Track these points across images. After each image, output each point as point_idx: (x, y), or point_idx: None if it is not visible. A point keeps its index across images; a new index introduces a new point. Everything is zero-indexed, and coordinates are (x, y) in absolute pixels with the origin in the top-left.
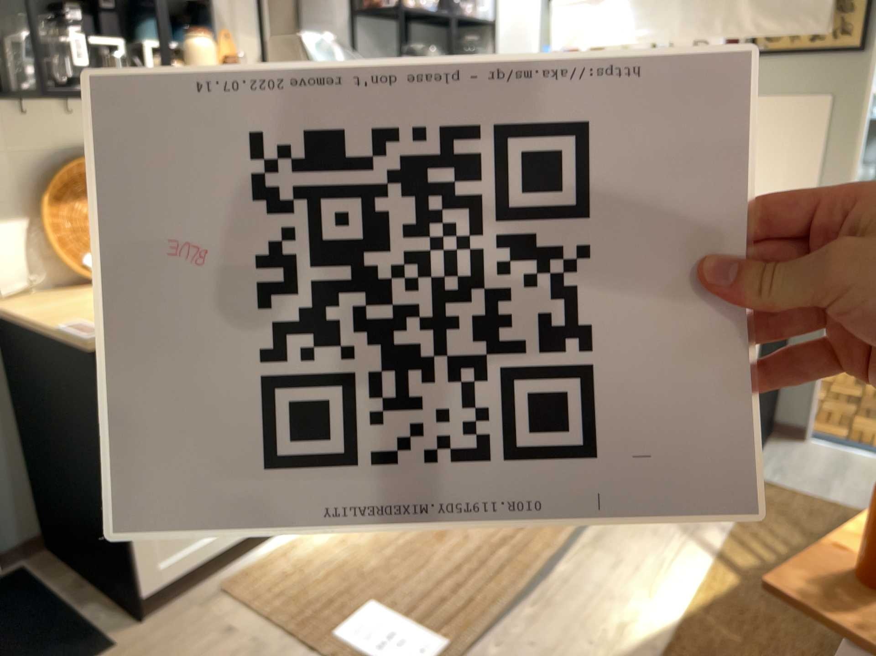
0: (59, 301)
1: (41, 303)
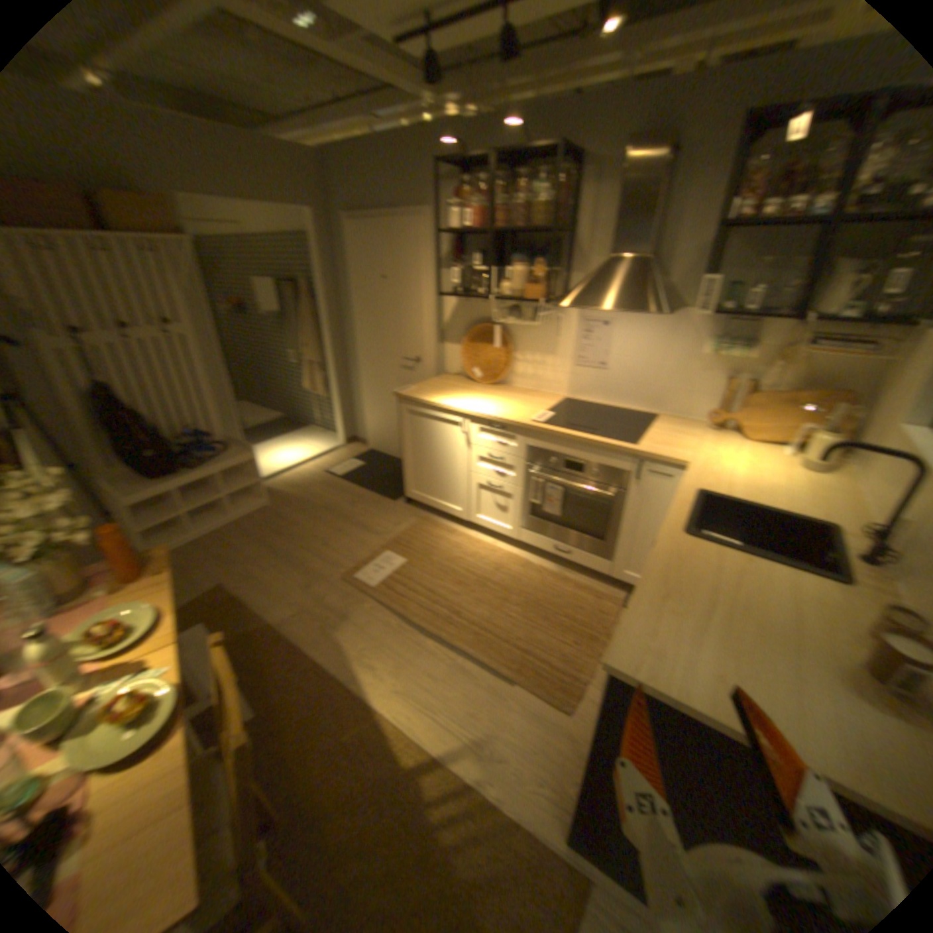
0: (447, 381)
1: (443, 380)
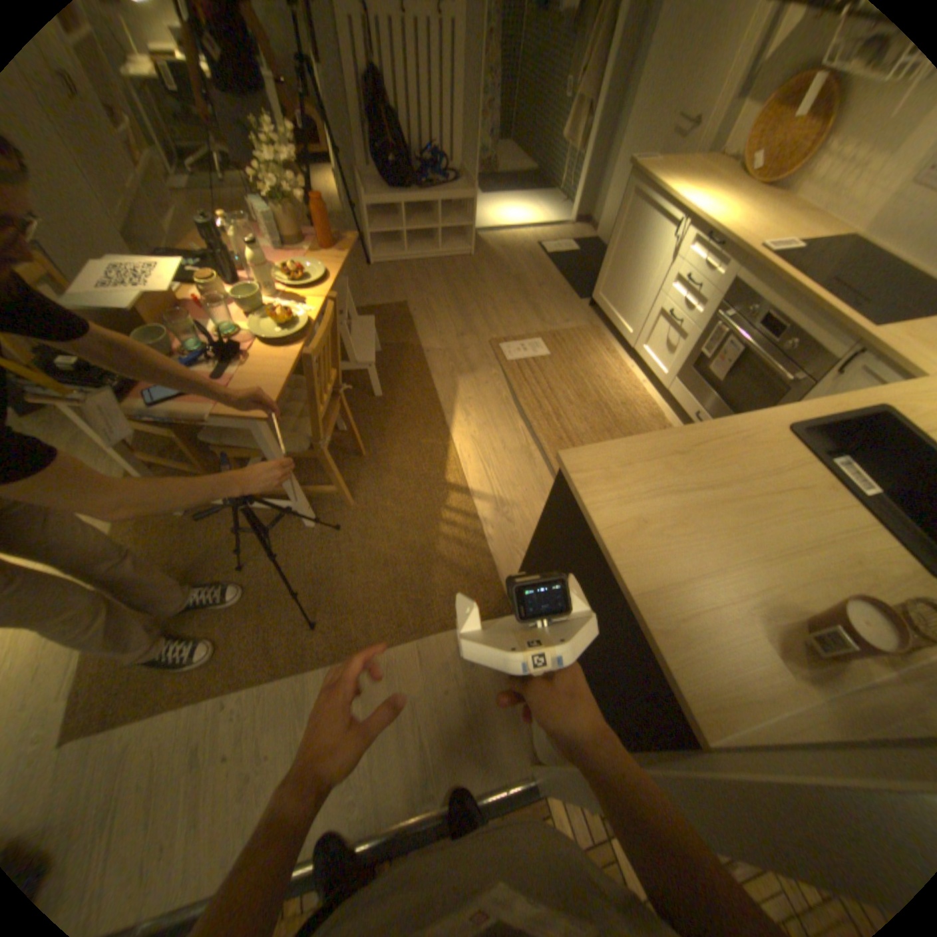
0: (712, 165)
1: (710, 162)
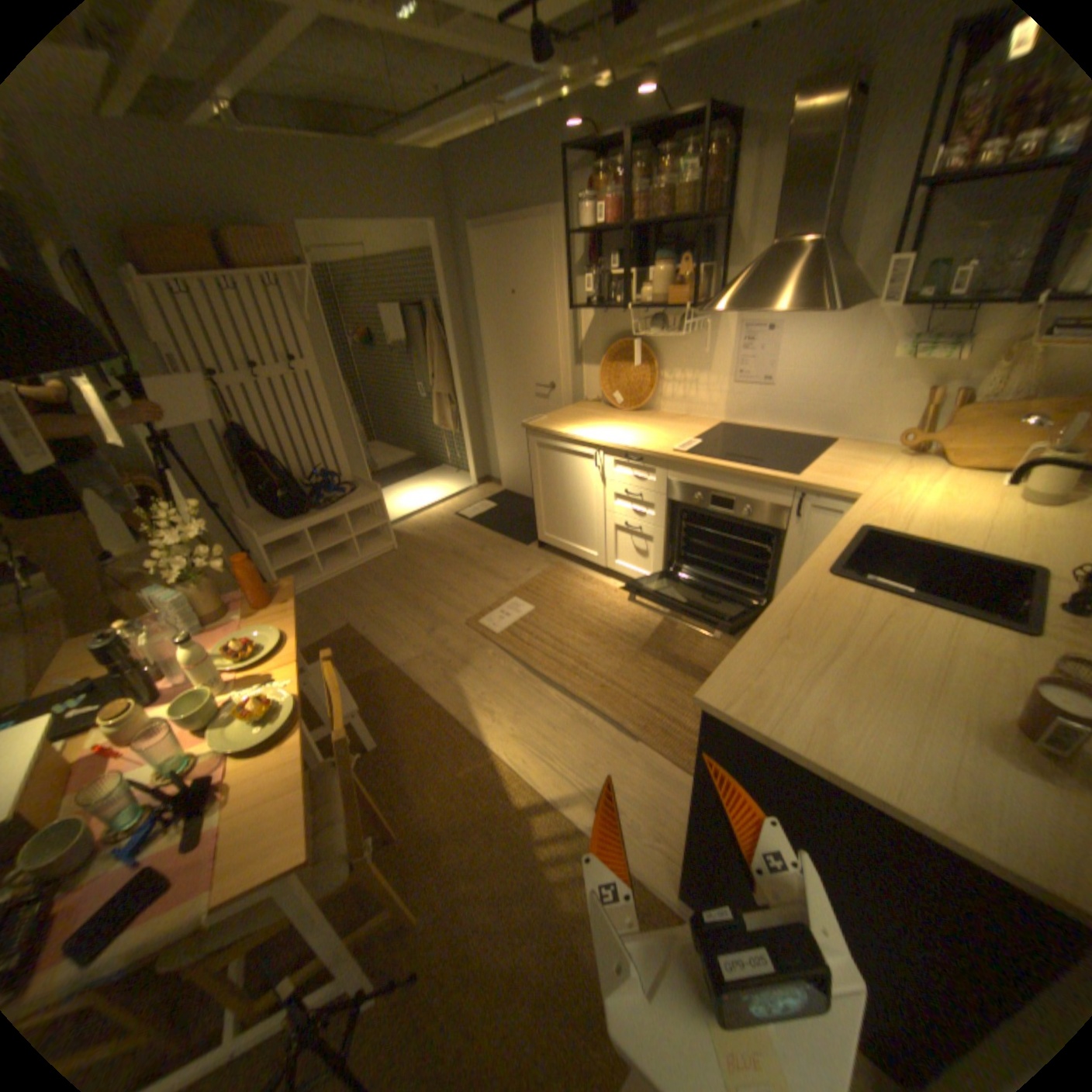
0: (585, 409)
1: (582, 408)
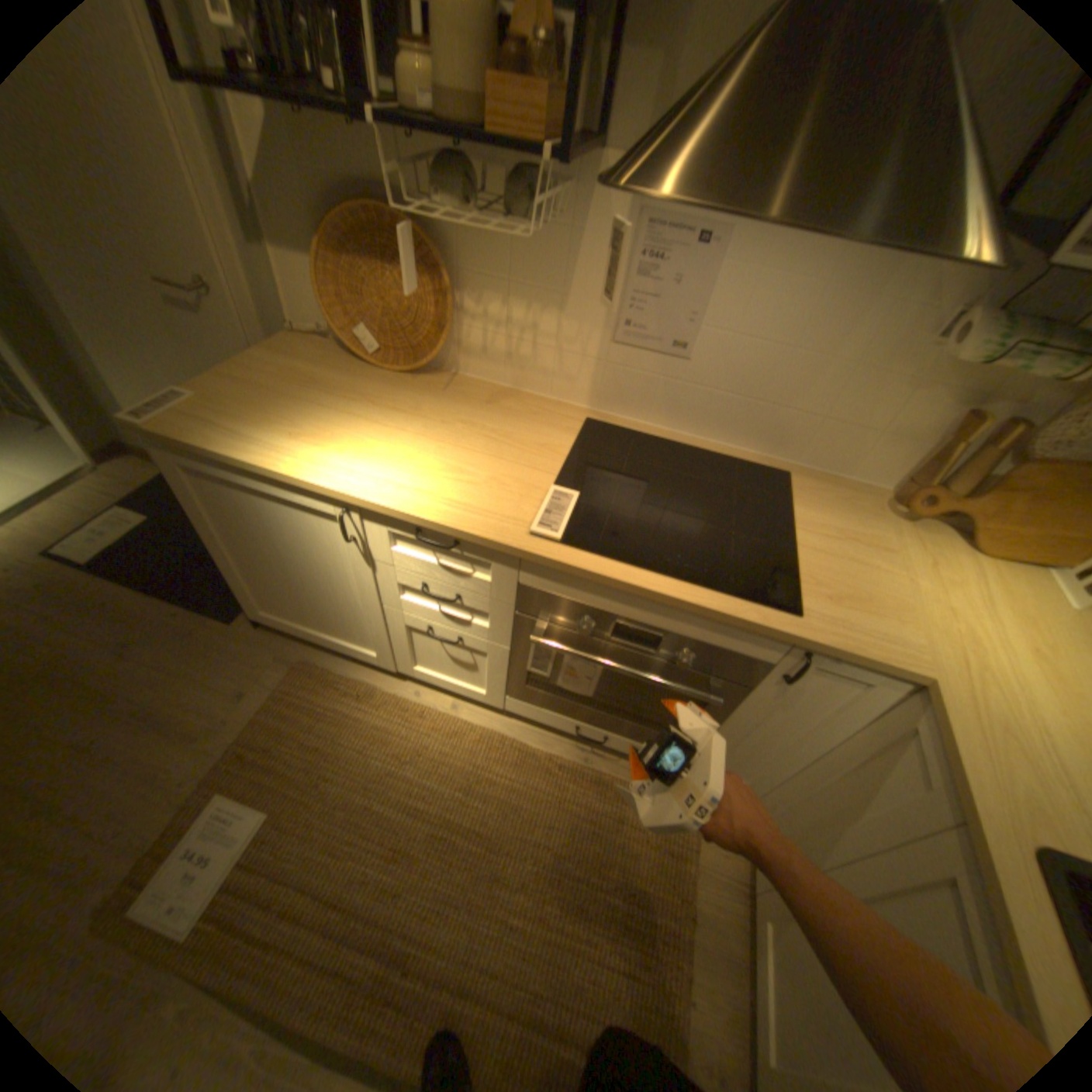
0: (297, 360)
1: (287, 354)
